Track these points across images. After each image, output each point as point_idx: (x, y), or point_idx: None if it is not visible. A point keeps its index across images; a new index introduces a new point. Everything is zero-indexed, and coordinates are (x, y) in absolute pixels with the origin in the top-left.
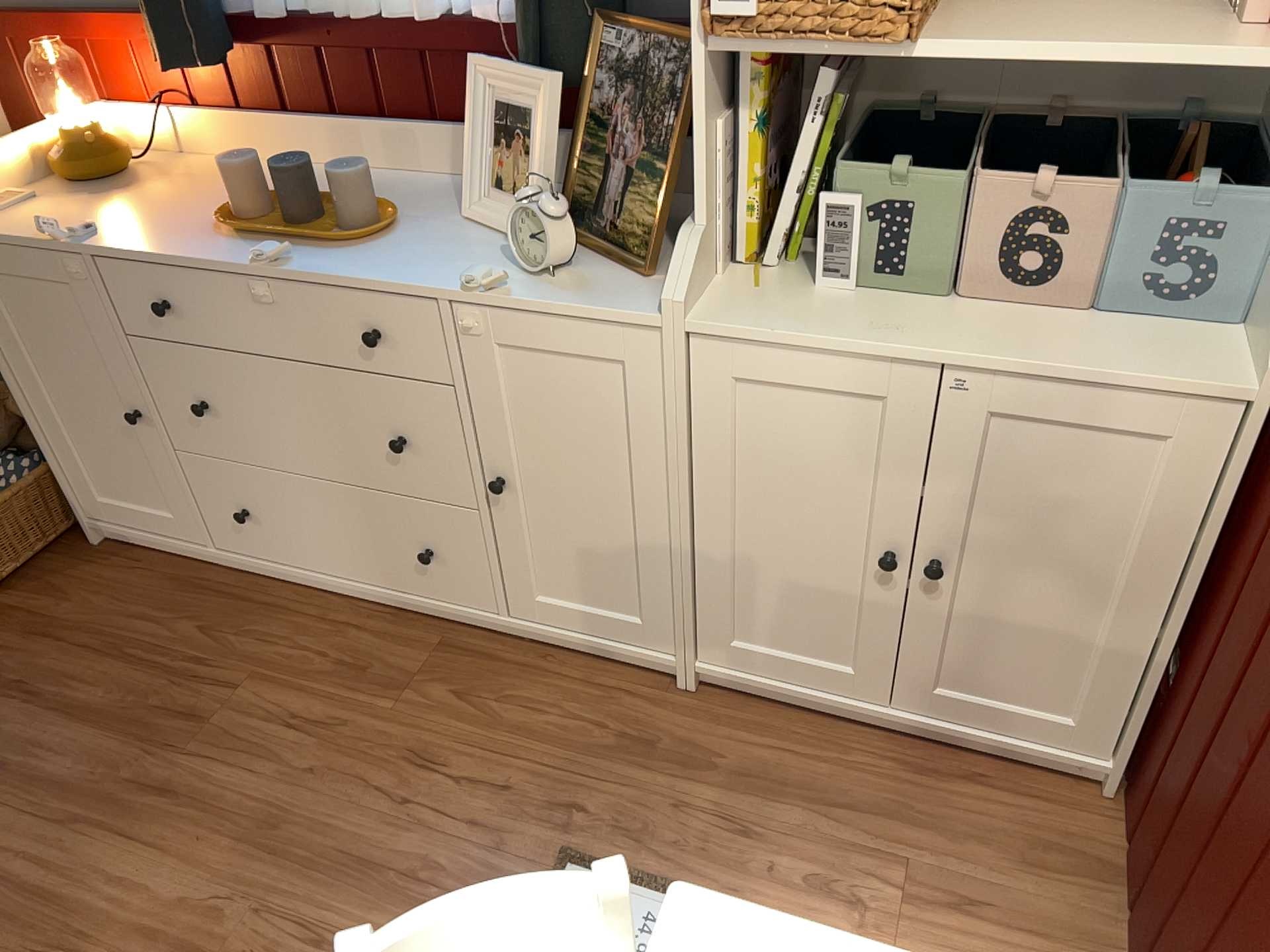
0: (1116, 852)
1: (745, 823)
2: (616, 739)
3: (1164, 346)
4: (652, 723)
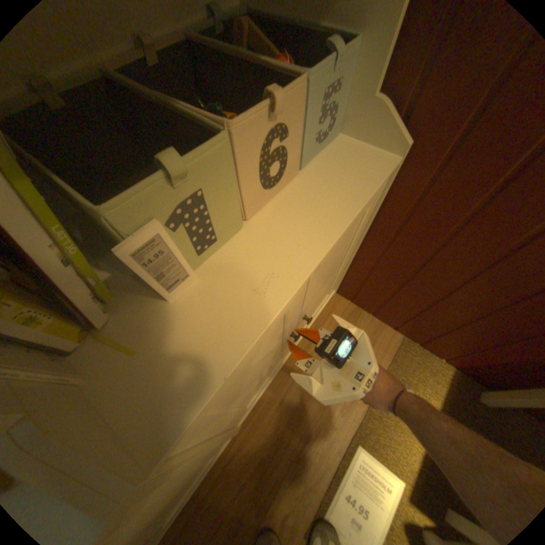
0: (355, 305)
1: (316, 432)
2: (254, 483)
3: (347, 161)
4: (252, 457)
